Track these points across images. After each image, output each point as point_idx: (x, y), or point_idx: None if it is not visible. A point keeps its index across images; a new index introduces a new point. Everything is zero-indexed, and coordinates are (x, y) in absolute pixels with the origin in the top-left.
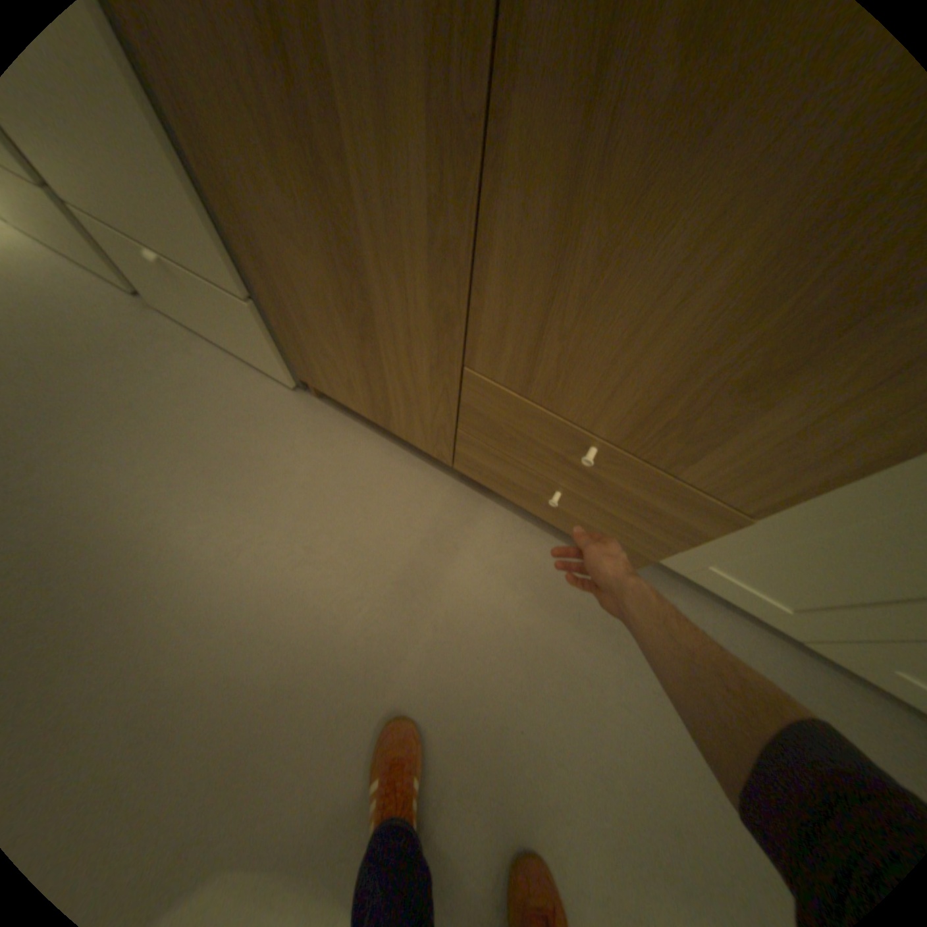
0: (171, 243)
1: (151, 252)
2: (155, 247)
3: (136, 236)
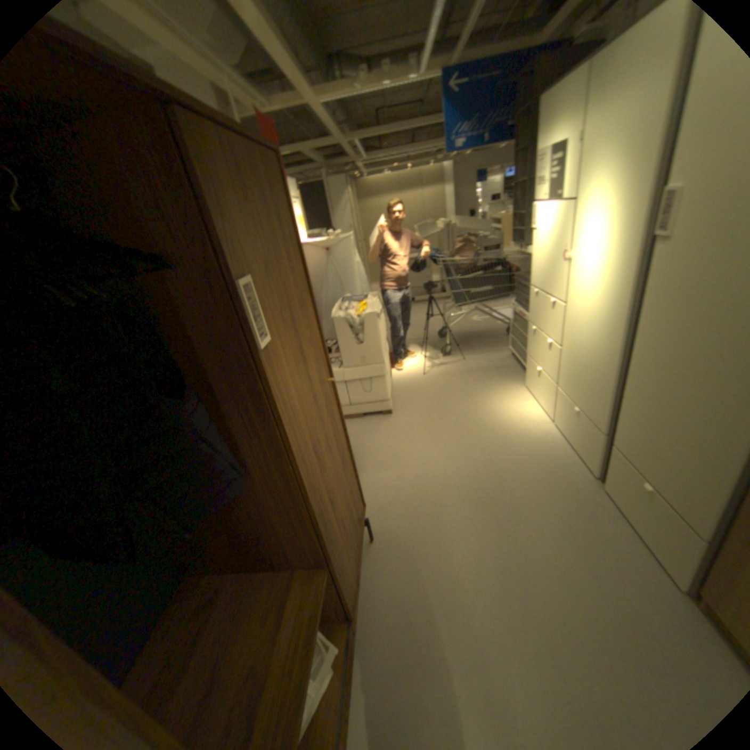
0: (675, 494)
1: (651, 485)
2: (657, 486)
3: (648, 476)
